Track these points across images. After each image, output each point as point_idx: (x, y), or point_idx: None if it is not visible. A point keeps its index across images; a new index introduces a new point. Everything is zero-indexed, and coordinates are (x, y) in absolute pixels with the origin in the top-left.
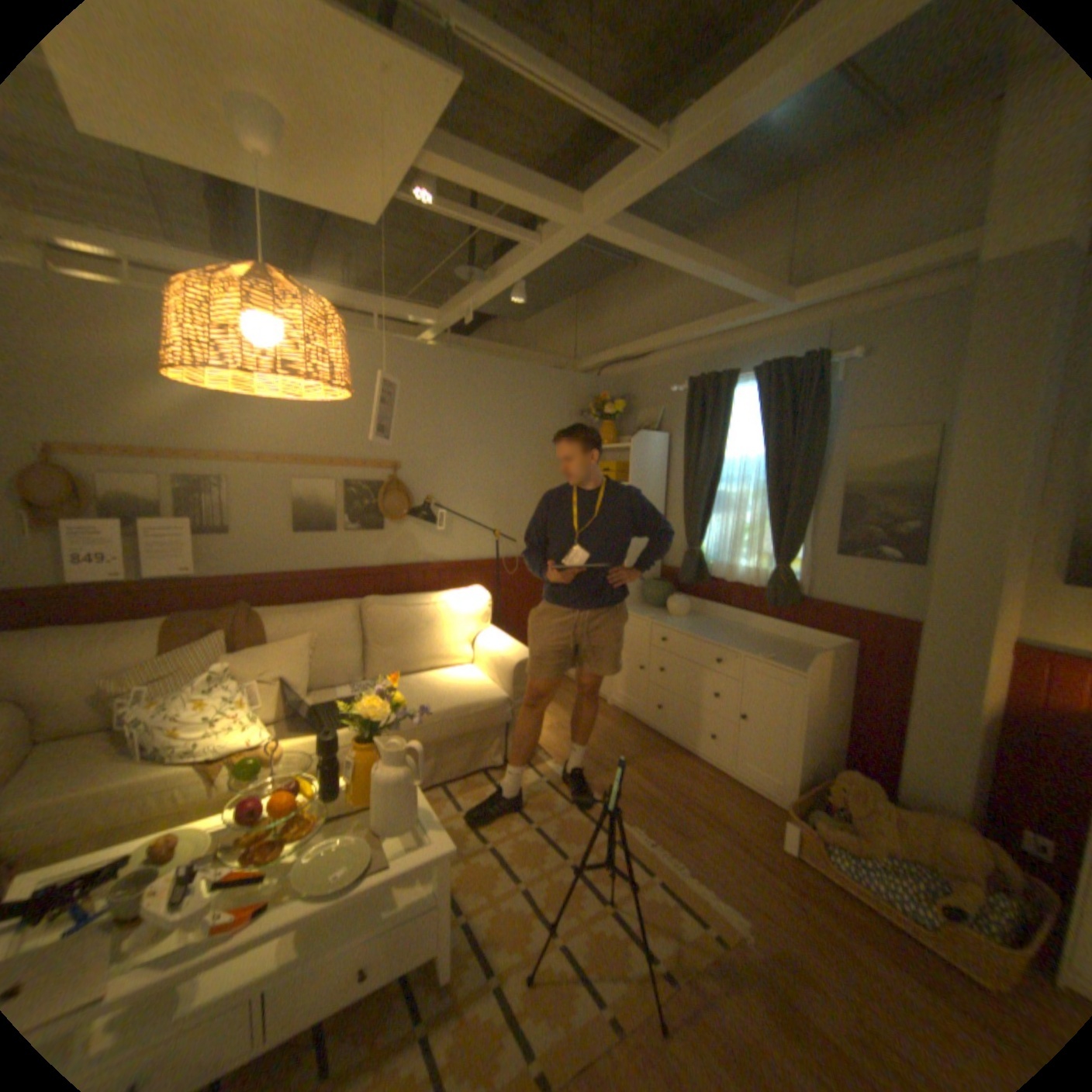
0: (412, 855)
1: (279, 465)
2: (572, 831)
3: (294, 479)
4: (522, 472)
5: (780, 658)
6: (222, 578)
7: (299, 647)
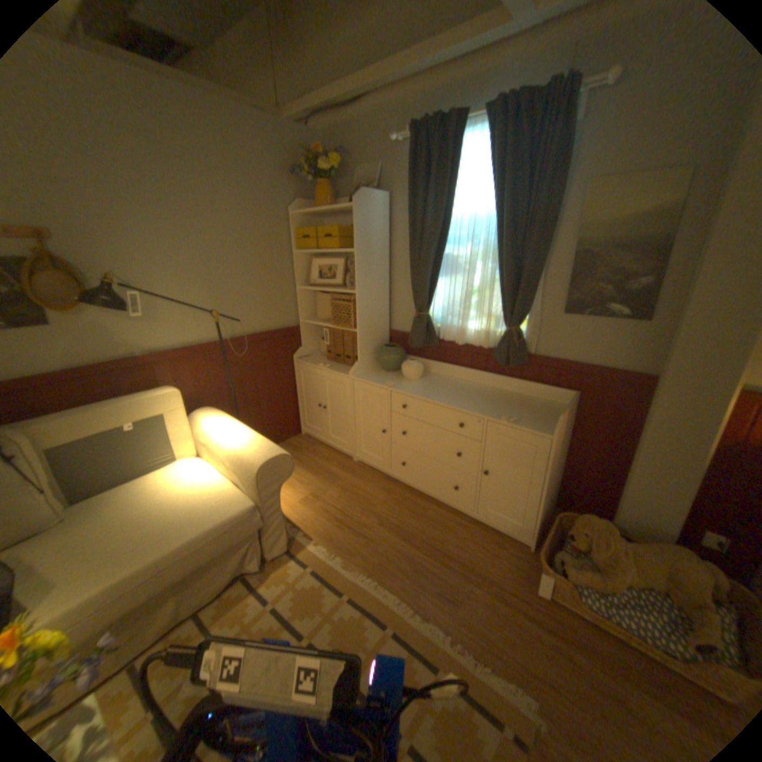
0: None
1: None
2: (345, 633)
3: None
4: (236, 239)
5: (520, 419)
6: None
7: None
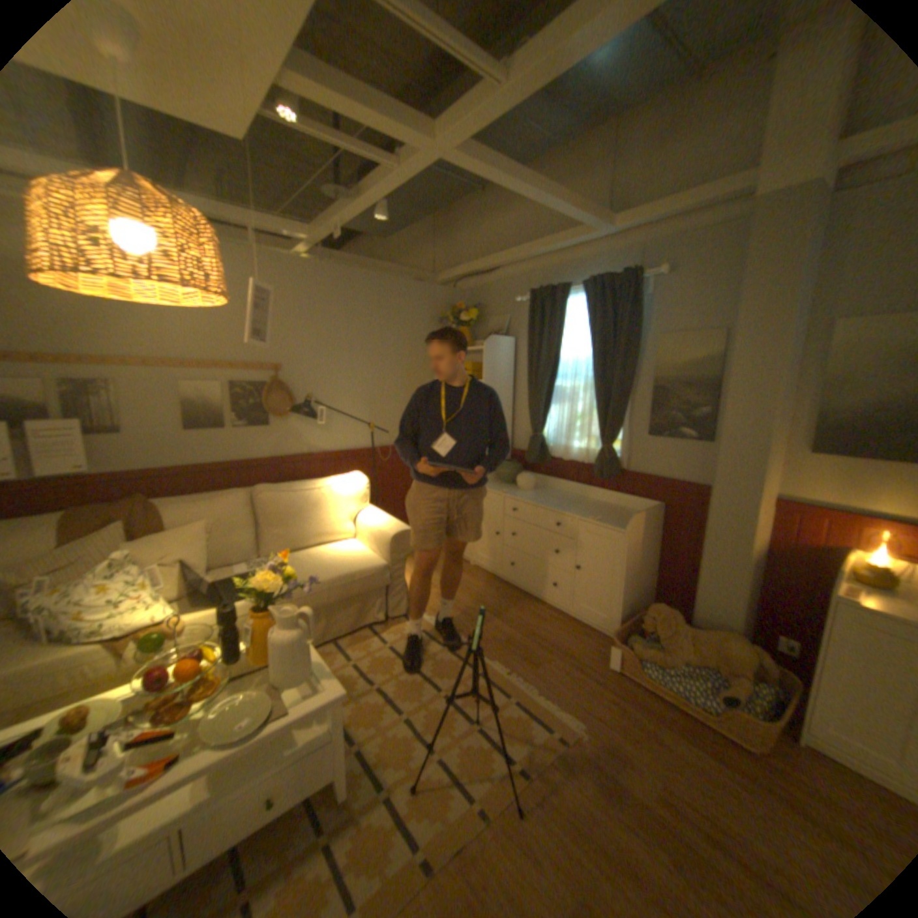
0: (308, 702)
1: (165, 369)
2: (444, 669)
3: (180, 382)
4: (391, 372)
5: (605, 520)
6: (116, 474)
7: (196, 532)
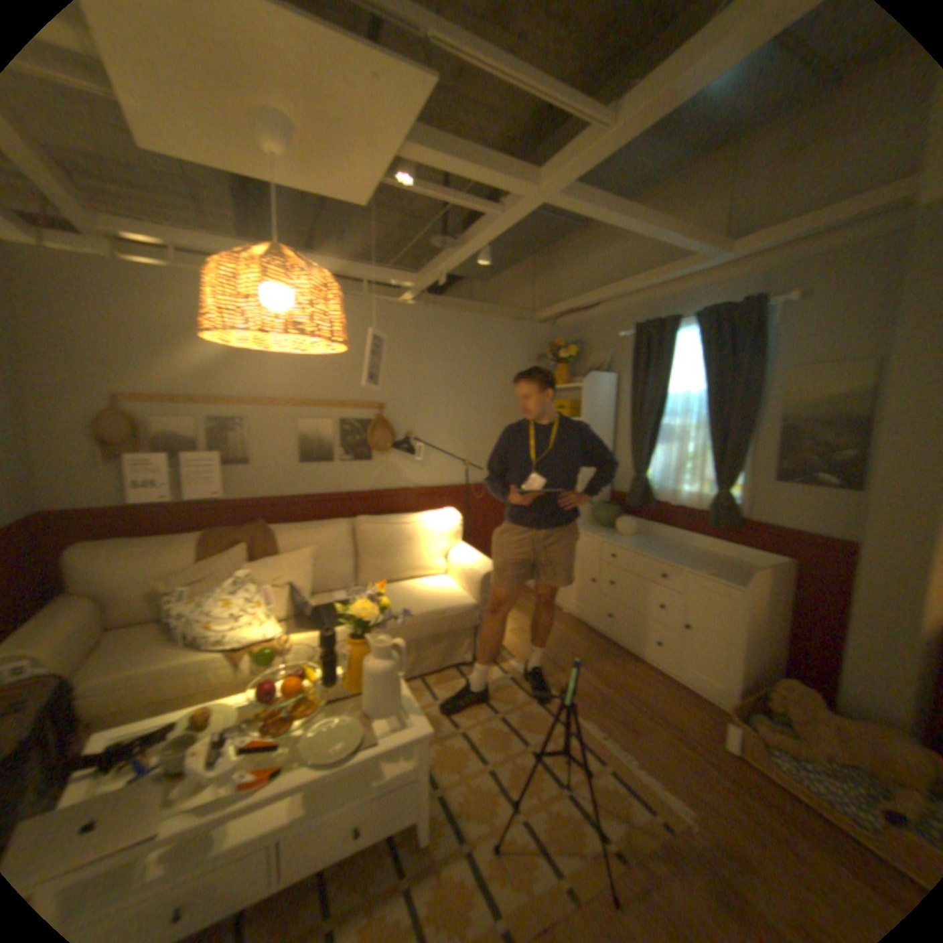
0: (396, 735)
1: (287, 408)
2: (532, 722)
3: (298, 419)
4: (487, 410)
5: (721, 574)
6: (242, 500)
7: (303, 558)
